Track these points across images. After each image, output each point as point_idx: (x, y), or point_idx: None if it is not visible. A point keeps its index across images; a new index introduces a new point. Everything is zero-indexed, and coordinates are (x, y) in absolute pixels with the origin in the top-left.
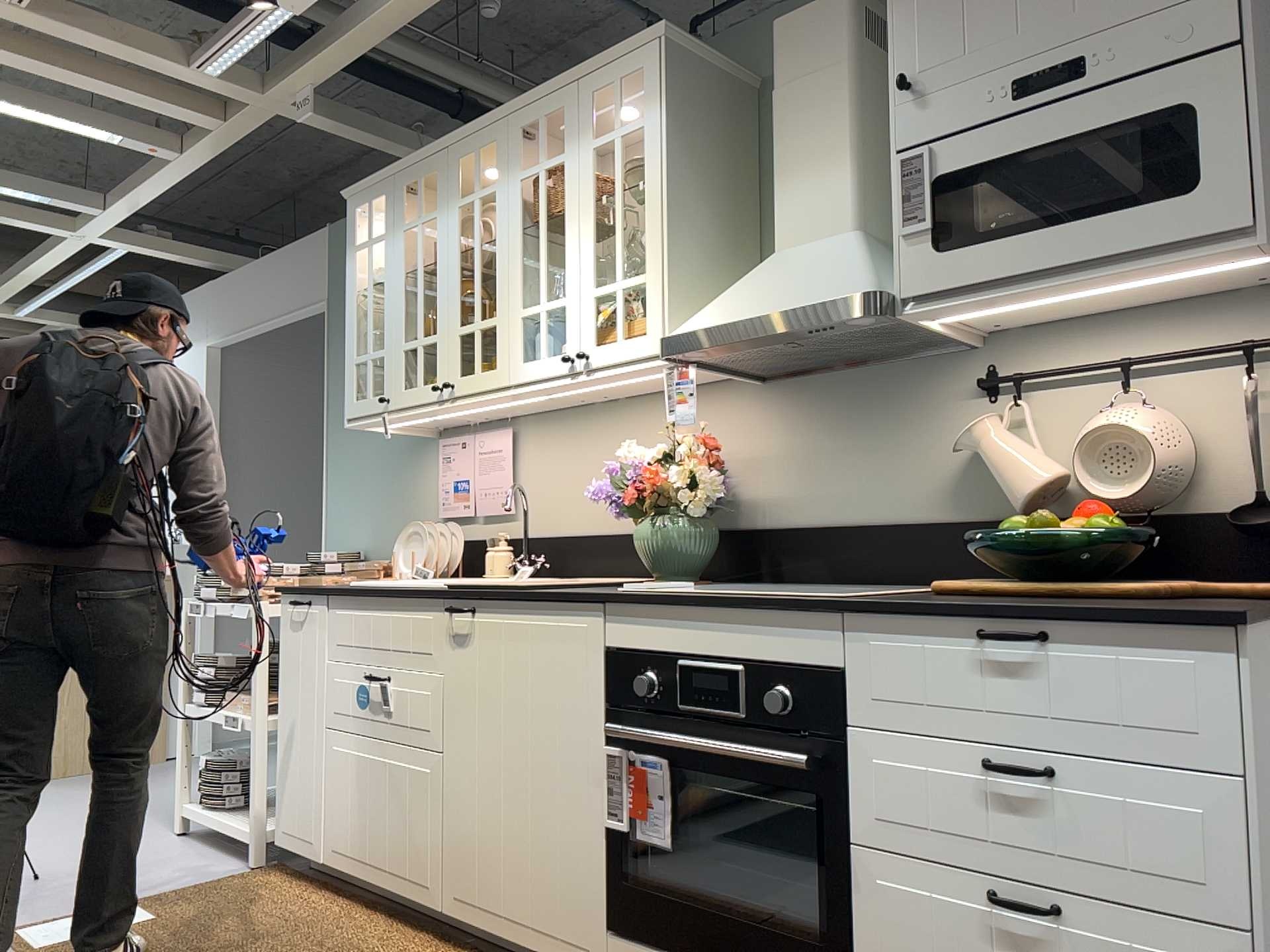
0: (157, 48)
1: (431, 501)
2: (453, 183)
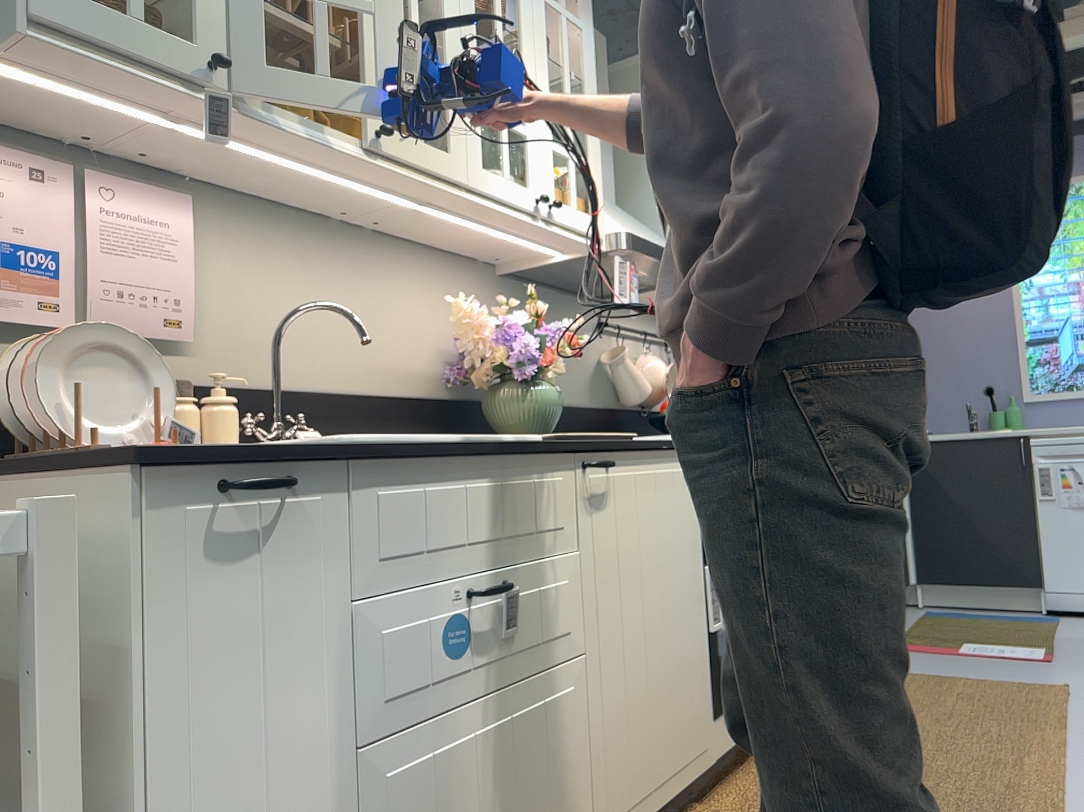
0: None
1: None
2: None
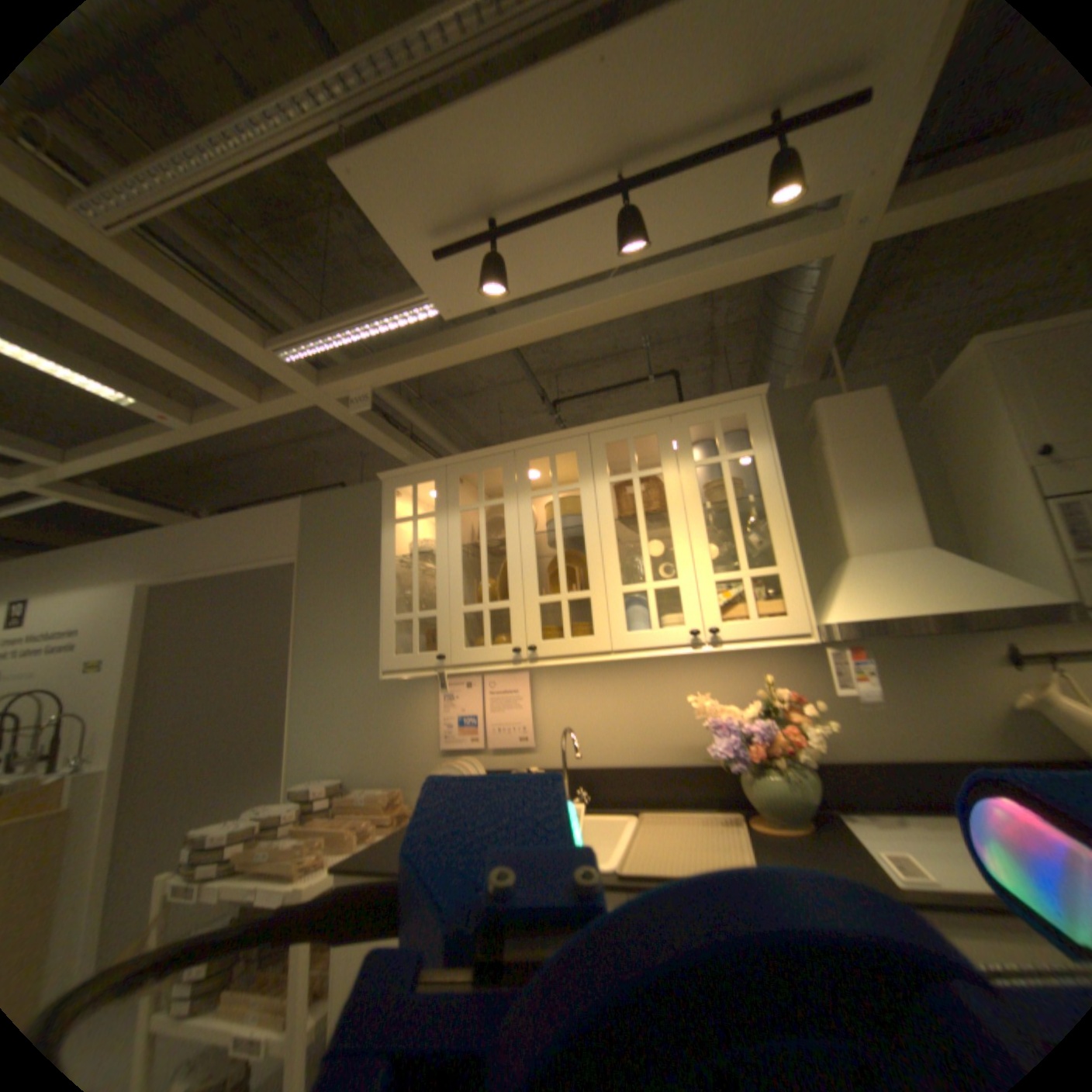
0: (237, 319)
1: (430, 733)
2: (524, 478)
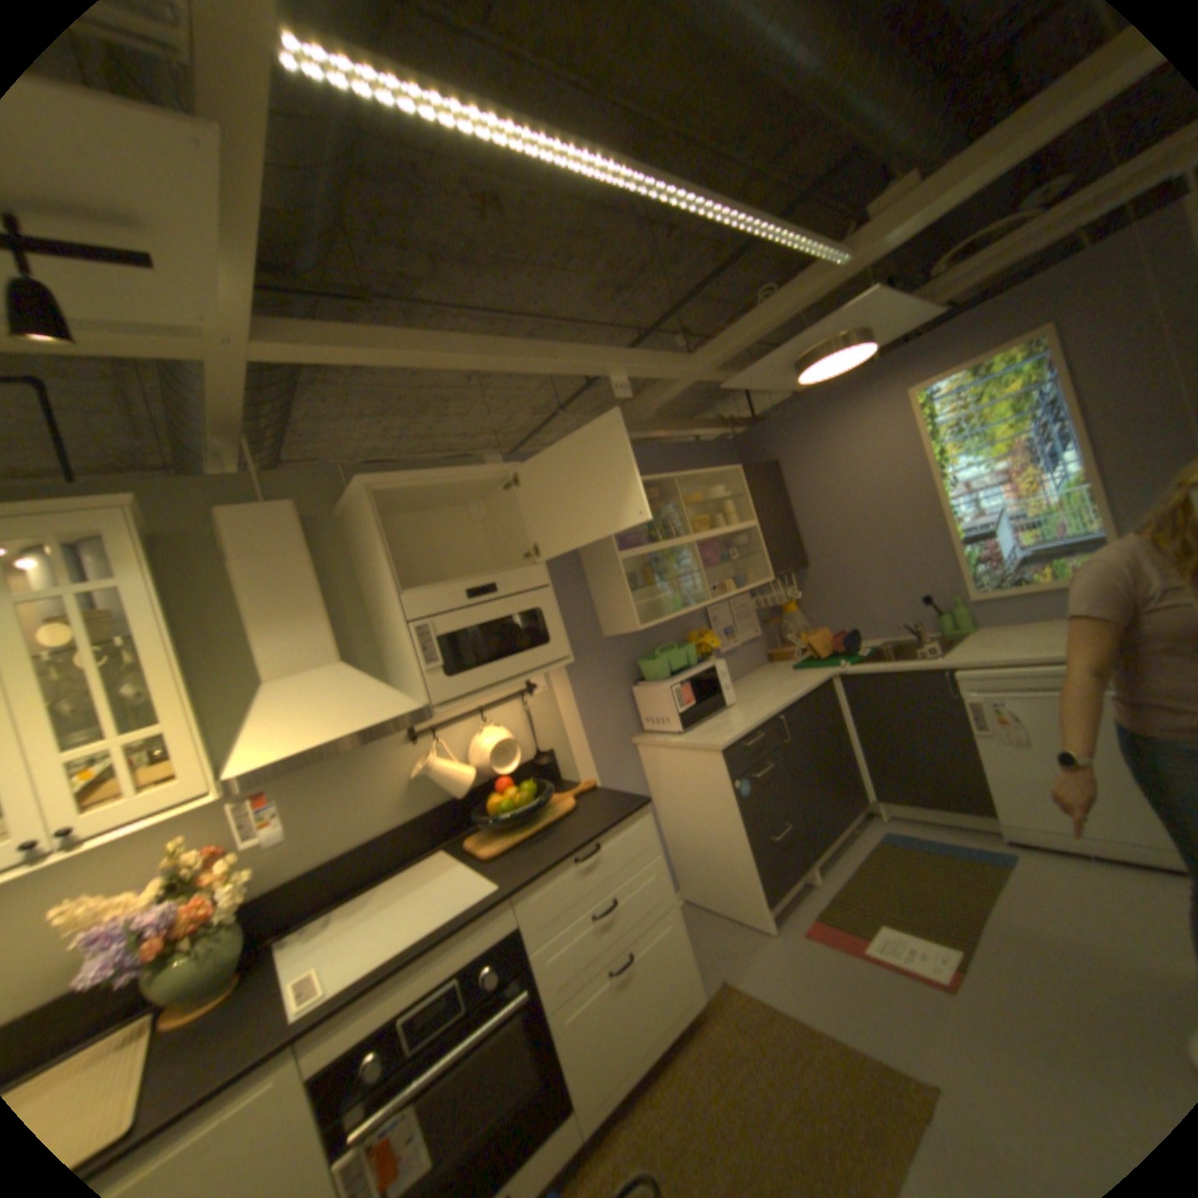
0: None
1: None
2: None
